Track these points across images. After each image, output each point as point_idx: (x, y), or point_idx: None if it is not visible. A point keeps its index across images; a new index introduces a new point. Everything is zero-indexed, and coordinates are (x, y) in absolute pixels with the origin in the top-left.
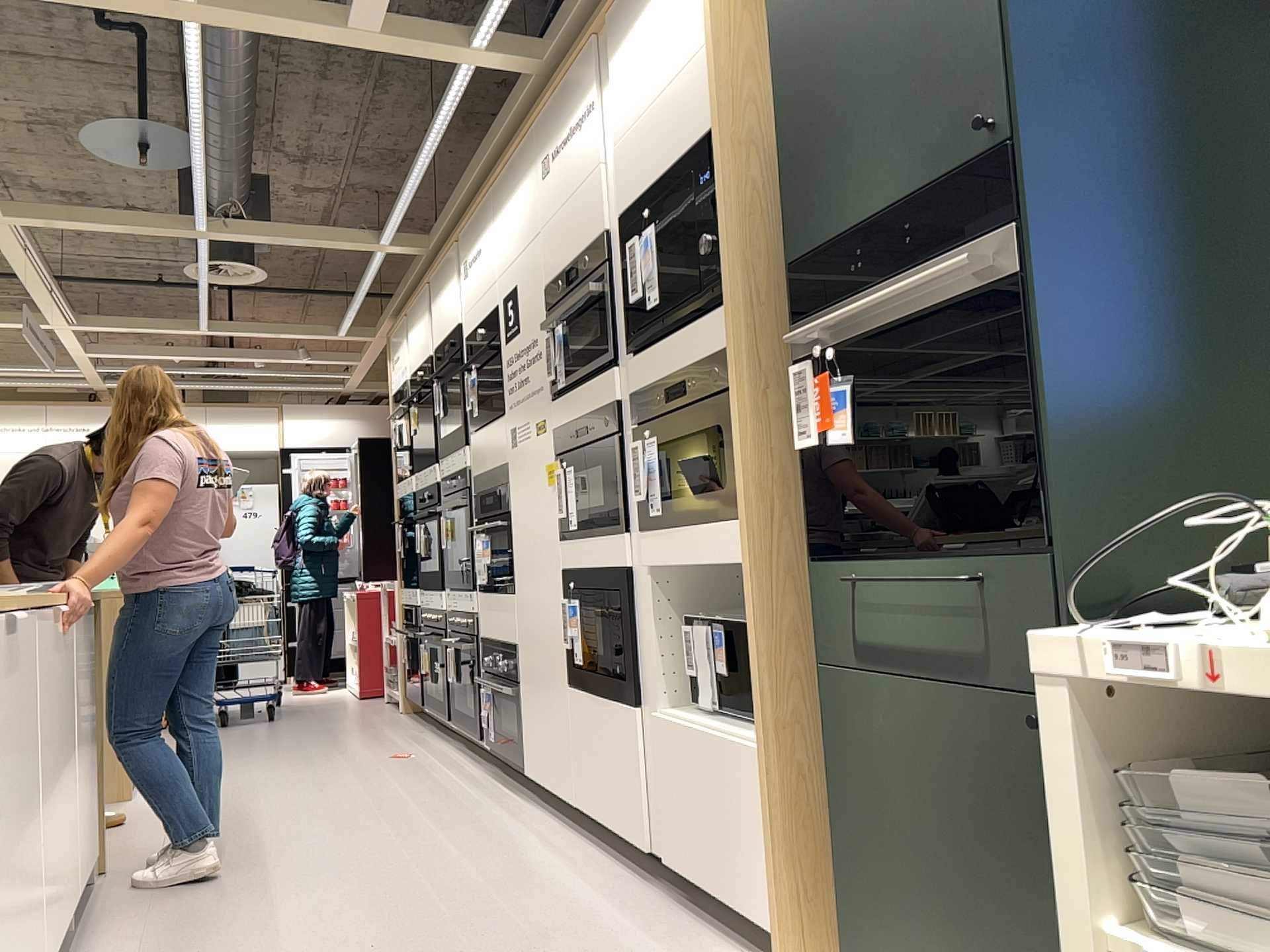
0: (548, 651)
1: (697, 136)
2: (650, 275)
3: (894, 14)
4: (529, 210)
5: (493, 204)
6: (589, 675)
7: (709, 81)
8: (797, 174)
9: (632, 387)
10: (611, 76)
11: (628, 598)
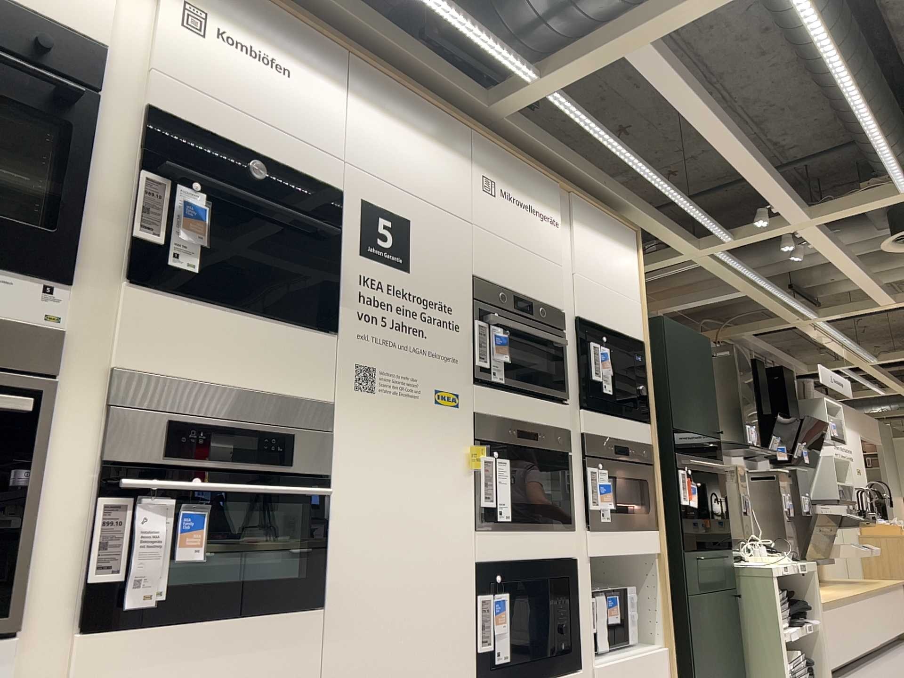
0: (430, 669)
1: (632, 333)
2: (605, 373)
3: (695, 377)
4: (452, 183)
5: (353, 75)
6: (517, 667)
7: (638, 317)
8: (673, 395)
9: (575, 426)
10: (572, 227)
11: (575, 580)
